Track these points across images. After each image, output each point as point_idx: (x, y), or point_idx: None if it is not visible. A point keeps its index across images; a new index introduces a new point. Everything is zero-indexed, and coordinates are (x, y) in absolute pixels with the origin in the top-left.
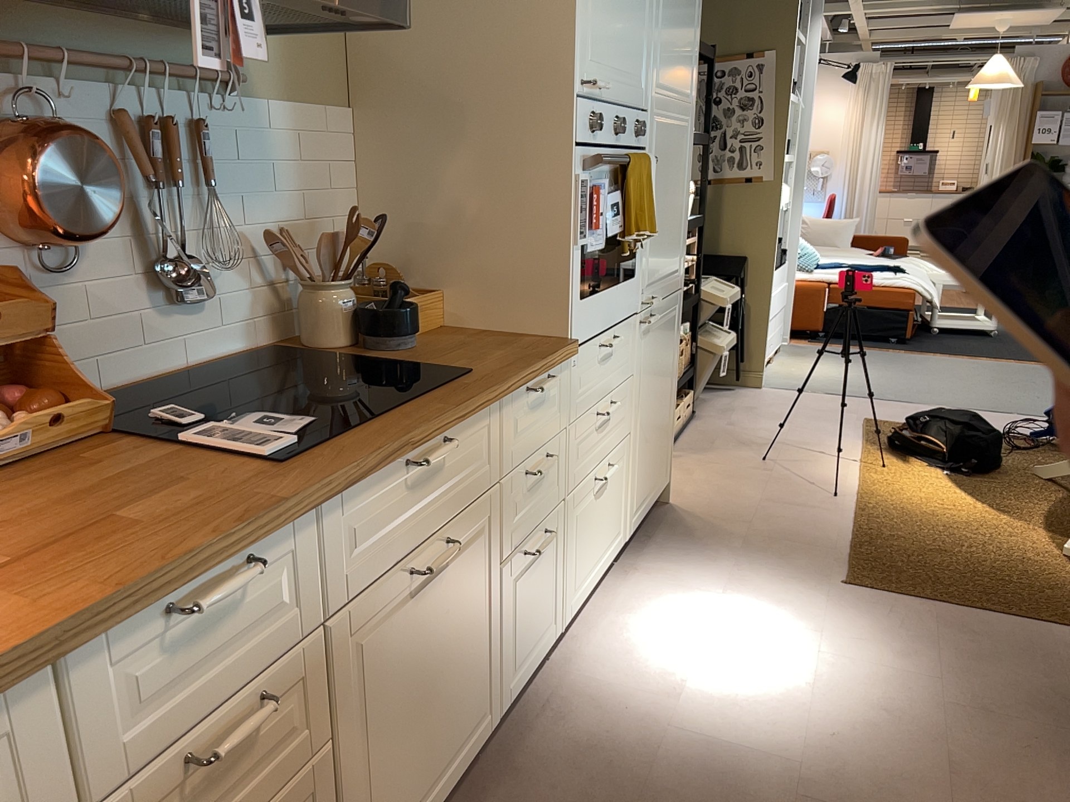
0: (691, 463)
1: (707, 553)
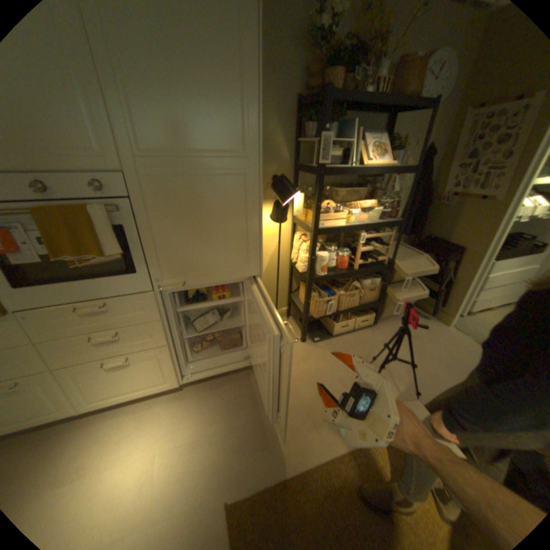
0: (315, 356)
1: (218, 416)
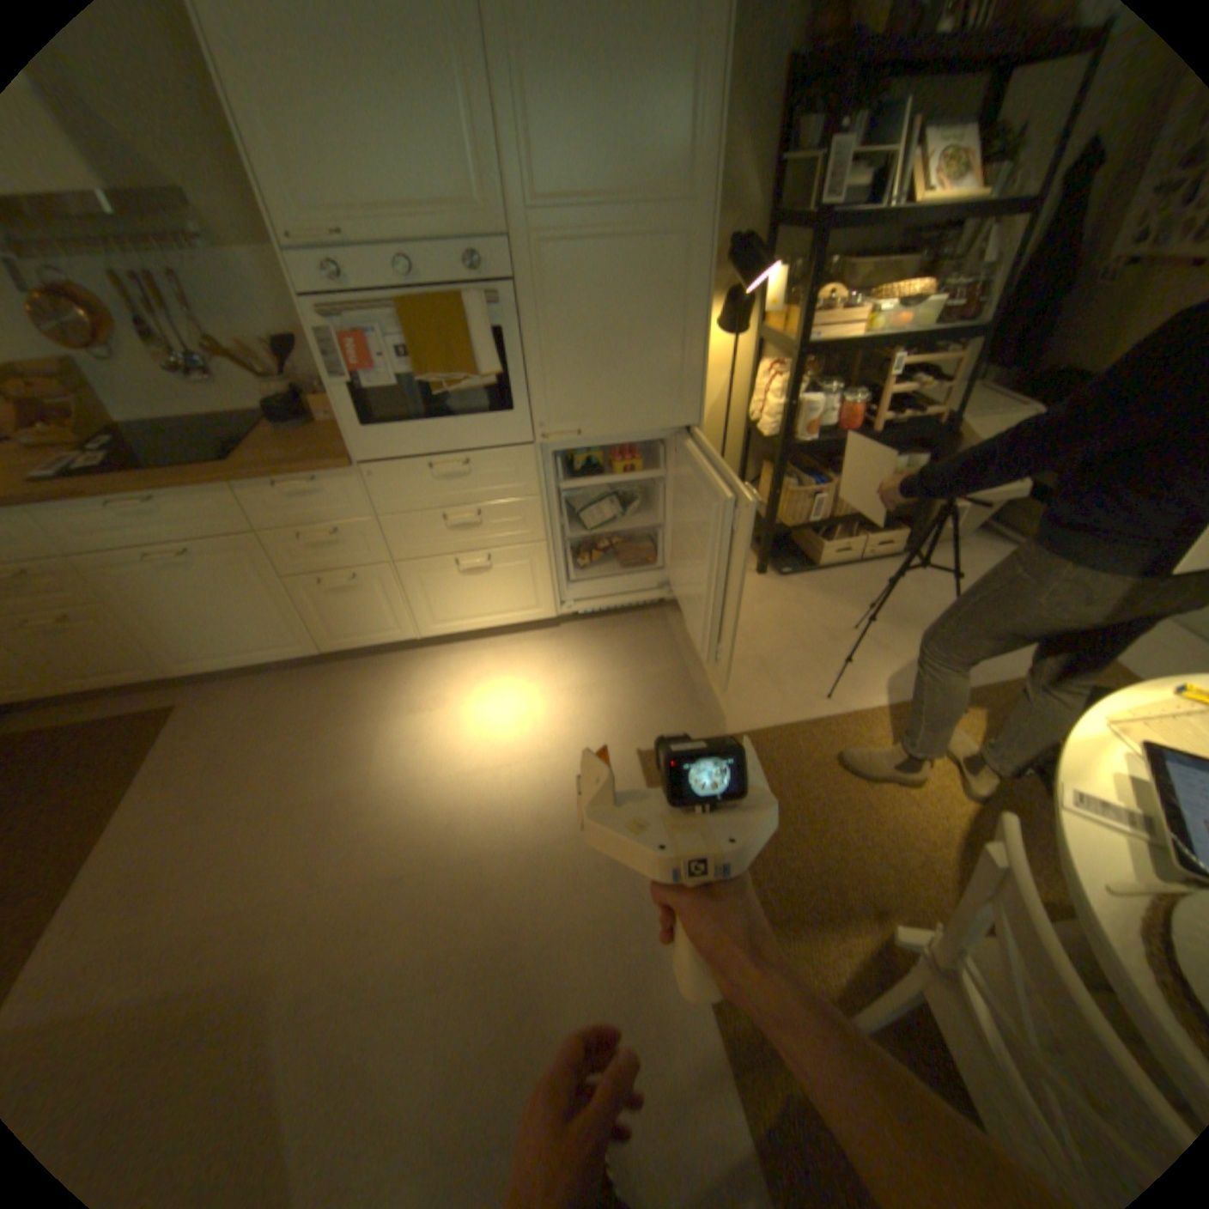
0: (781, 596)
1: (618, 662)
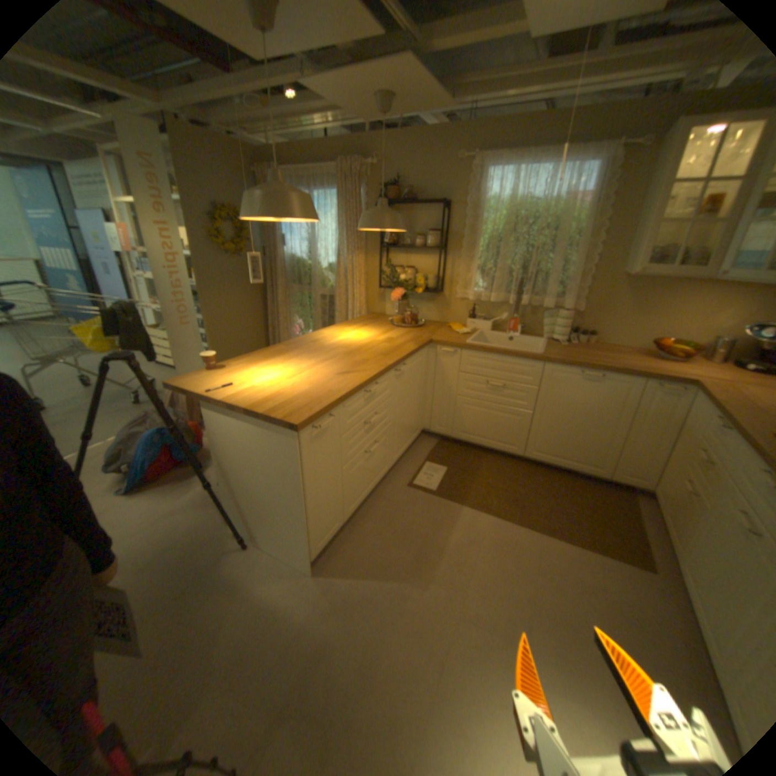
0: None
1: None
